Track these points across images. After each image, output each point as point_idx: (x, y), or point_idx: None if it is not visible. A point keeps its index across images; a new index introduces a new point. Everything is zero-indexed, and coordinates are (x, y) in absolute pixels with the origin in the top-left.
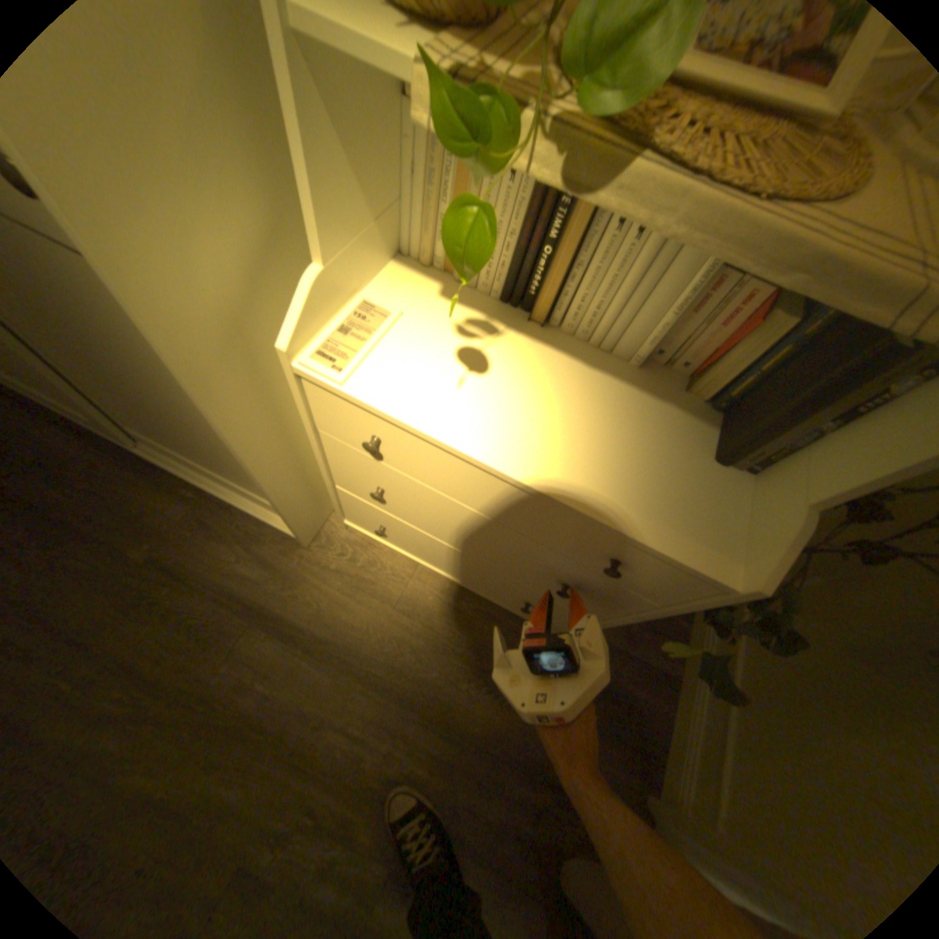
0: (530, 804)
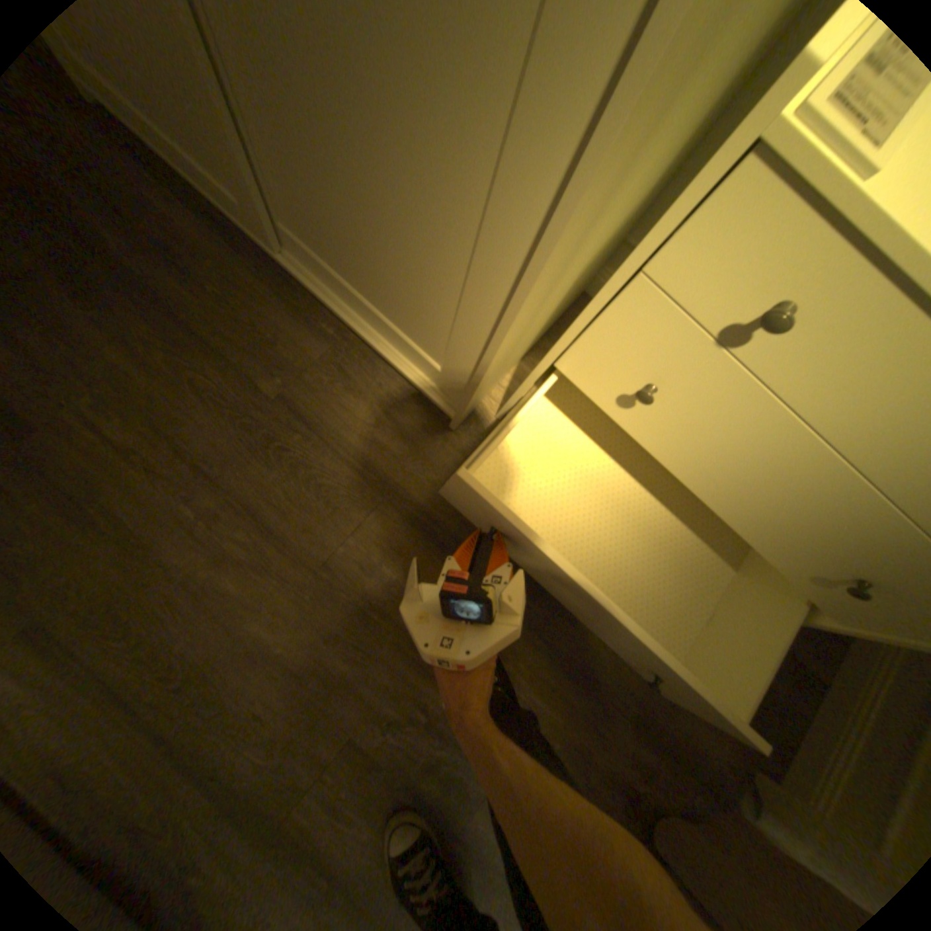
0: (643, 763)
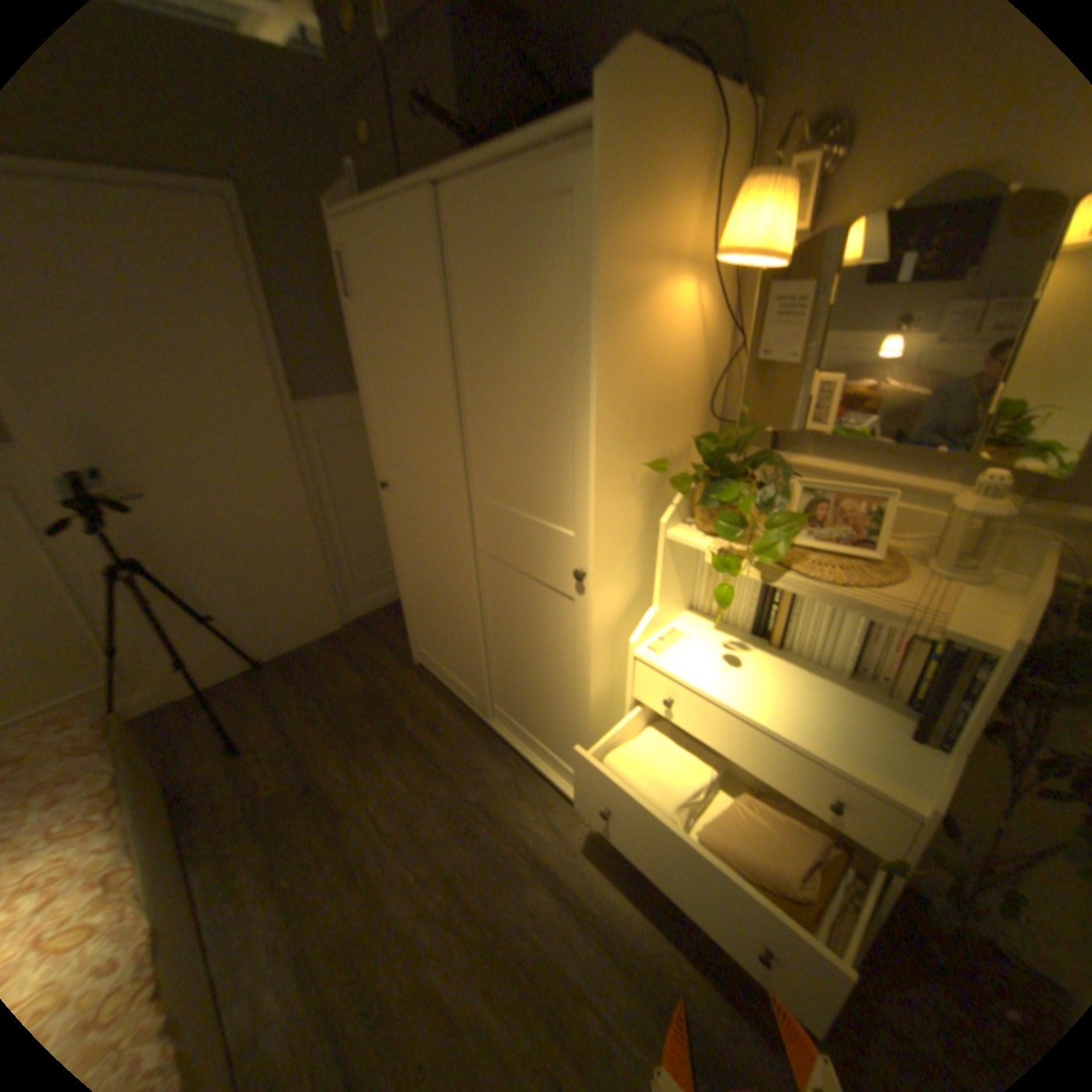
0: None
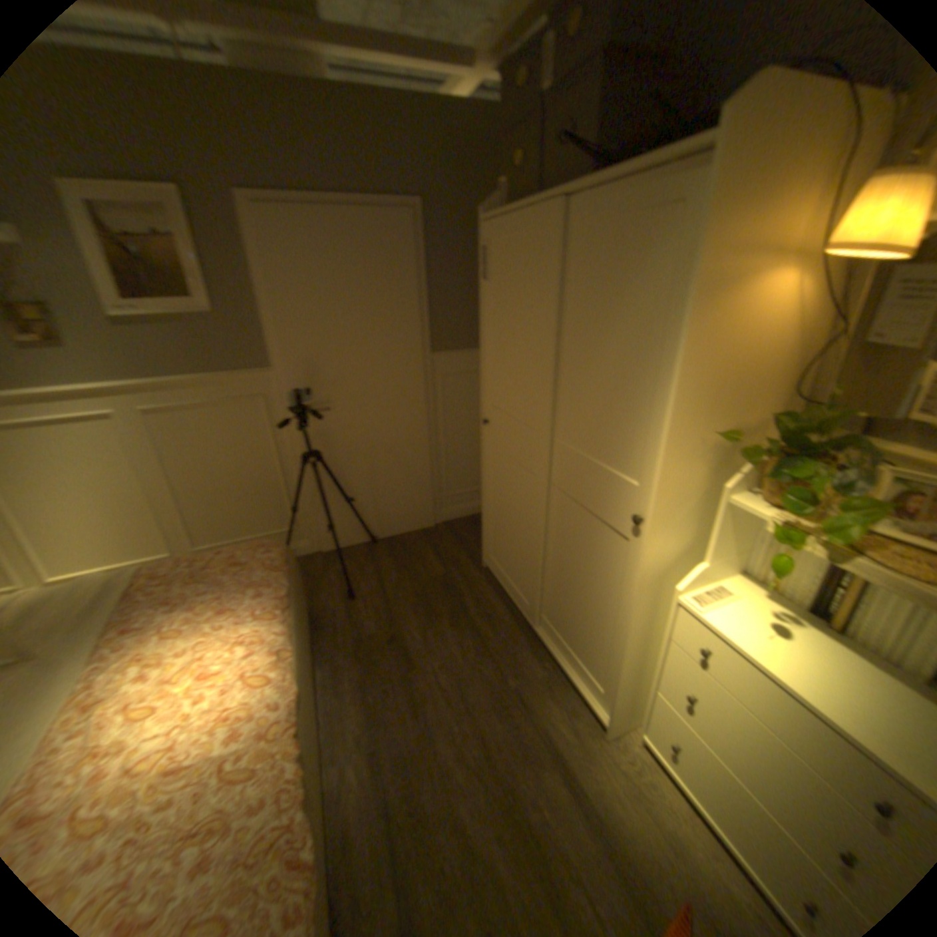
0: None
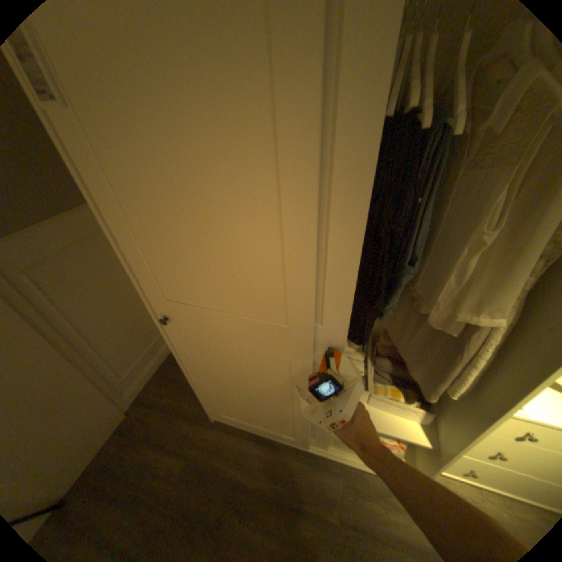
0: None
